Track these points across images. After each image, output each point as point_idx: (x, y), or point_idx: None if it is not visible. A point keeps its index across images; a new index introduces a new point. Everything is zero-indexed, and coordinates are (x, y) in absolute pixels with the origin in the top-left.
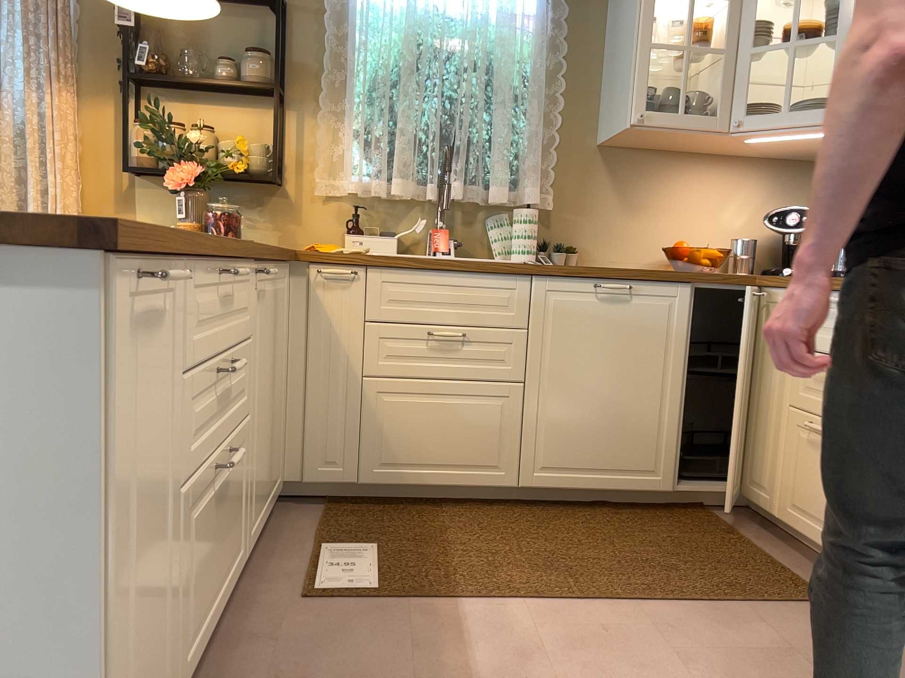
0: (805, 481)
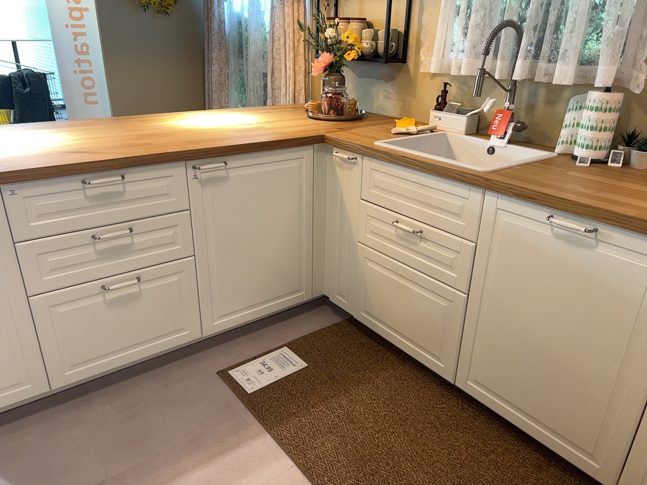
0: None
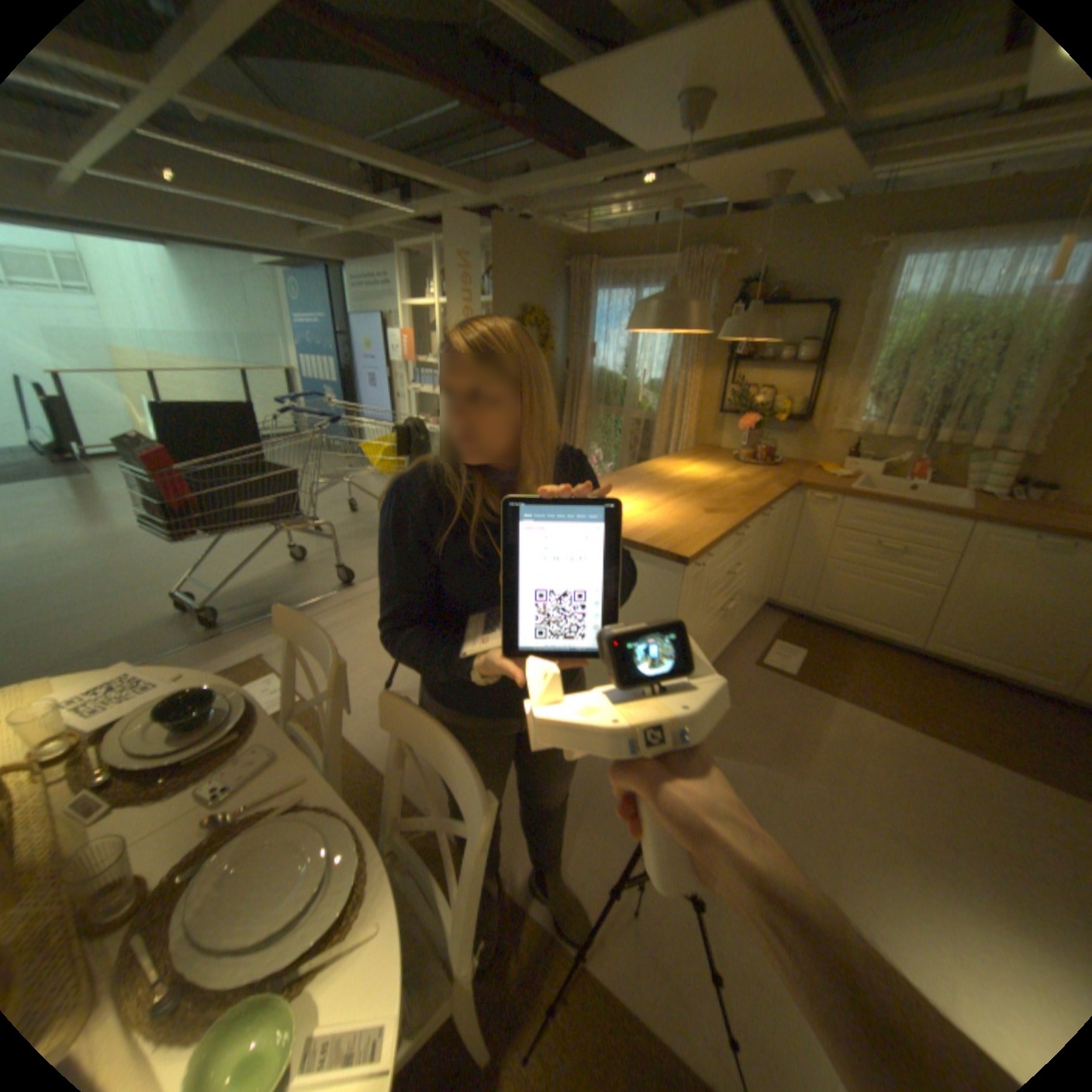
0: None
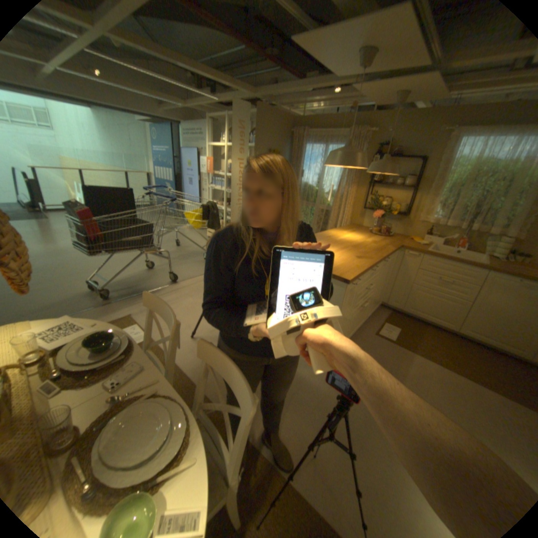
0: None
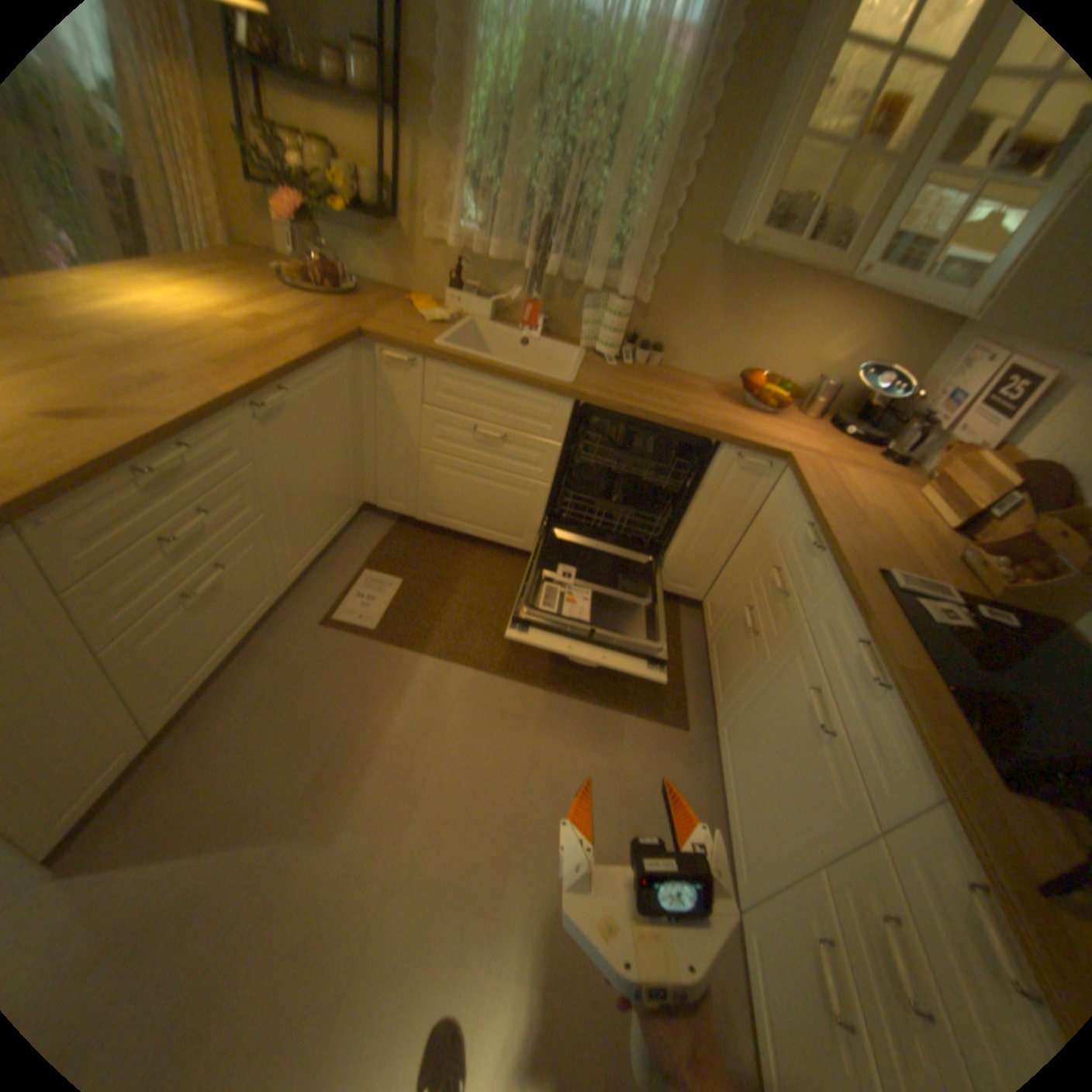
0: (729, 639)
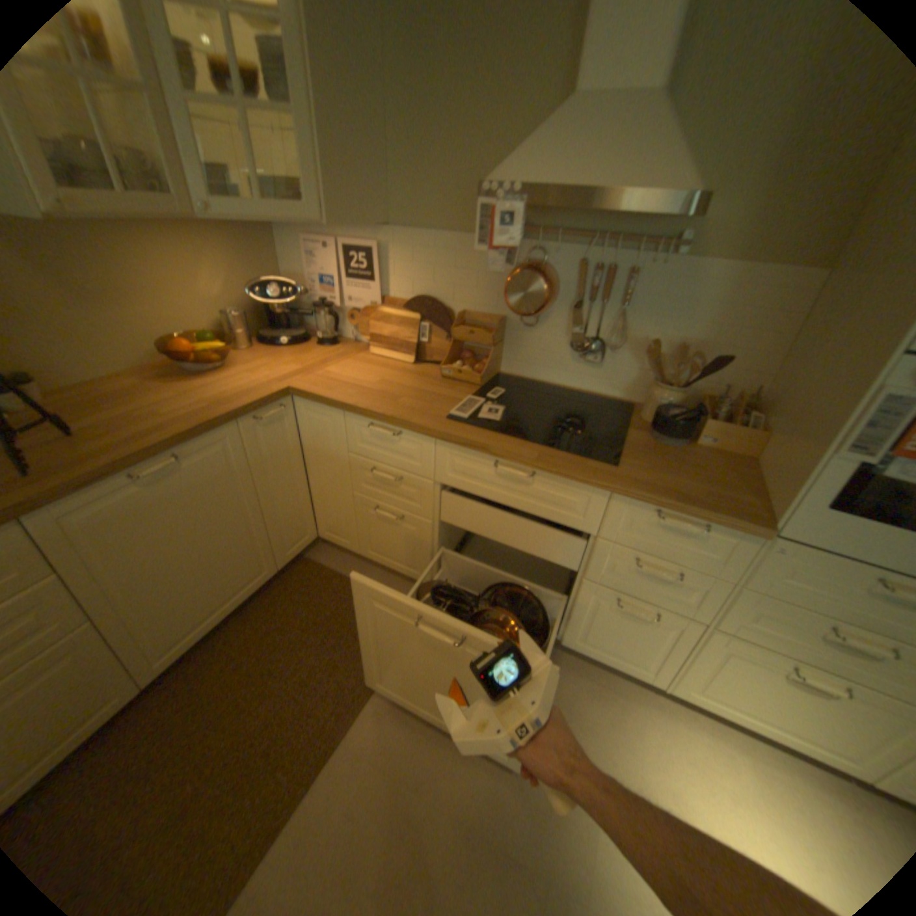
0: (380, 538)
